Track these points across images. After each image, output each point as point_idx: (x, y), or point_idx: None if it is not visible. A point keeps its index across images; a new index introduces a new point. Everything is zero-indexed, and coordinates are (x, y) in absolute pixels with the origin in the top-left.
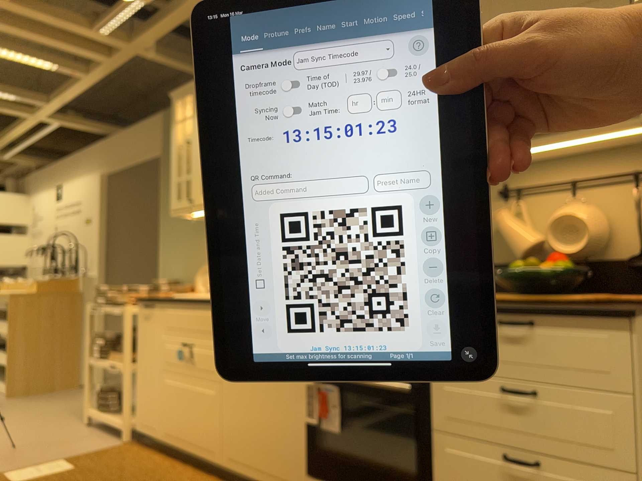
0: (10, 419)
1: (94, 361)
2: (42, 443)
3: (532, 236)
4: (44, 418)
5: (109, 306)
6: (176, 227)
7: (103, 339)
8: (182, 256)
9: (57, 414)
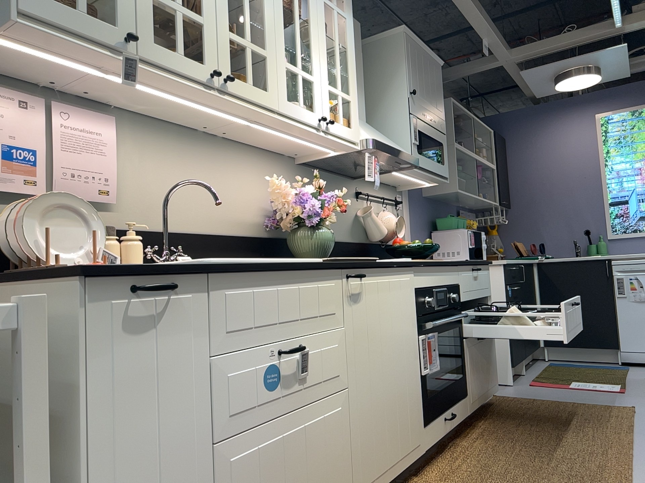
0: None
1: None
2: None
3: (387, 226)
4: None
5: None
6: None
7: None
8: None
9: None
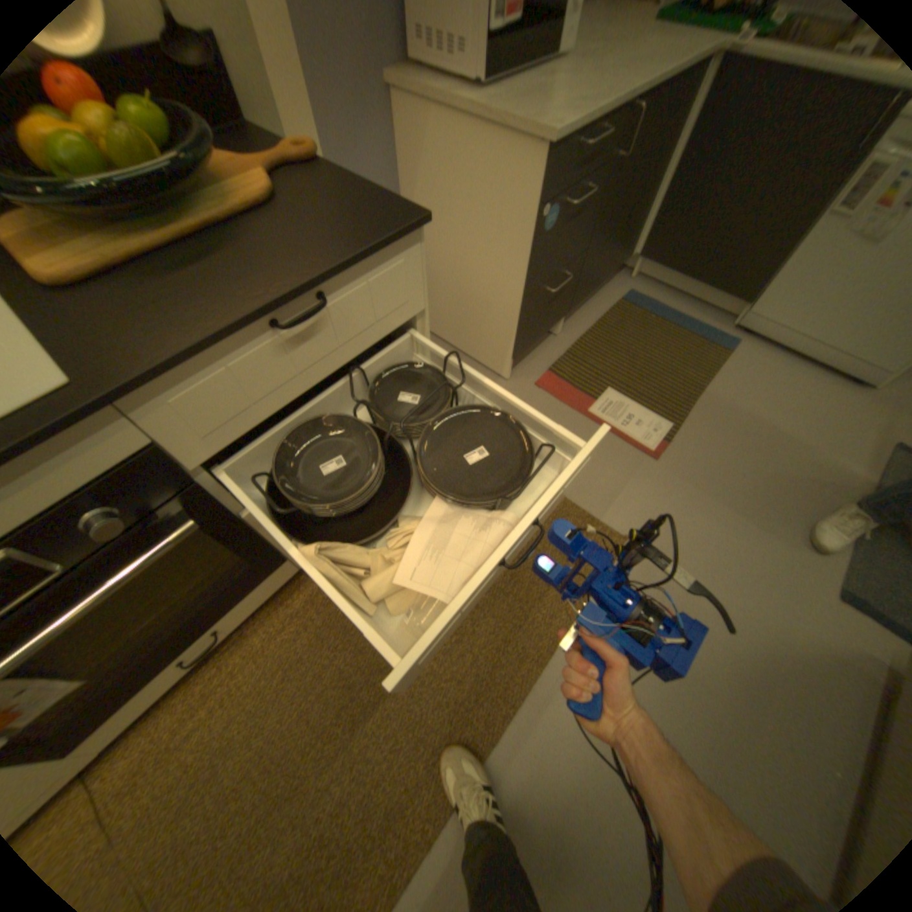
0: None
1: None
2: None
3: None
4: None
5: None
6: None
7: None
8: None
9: None
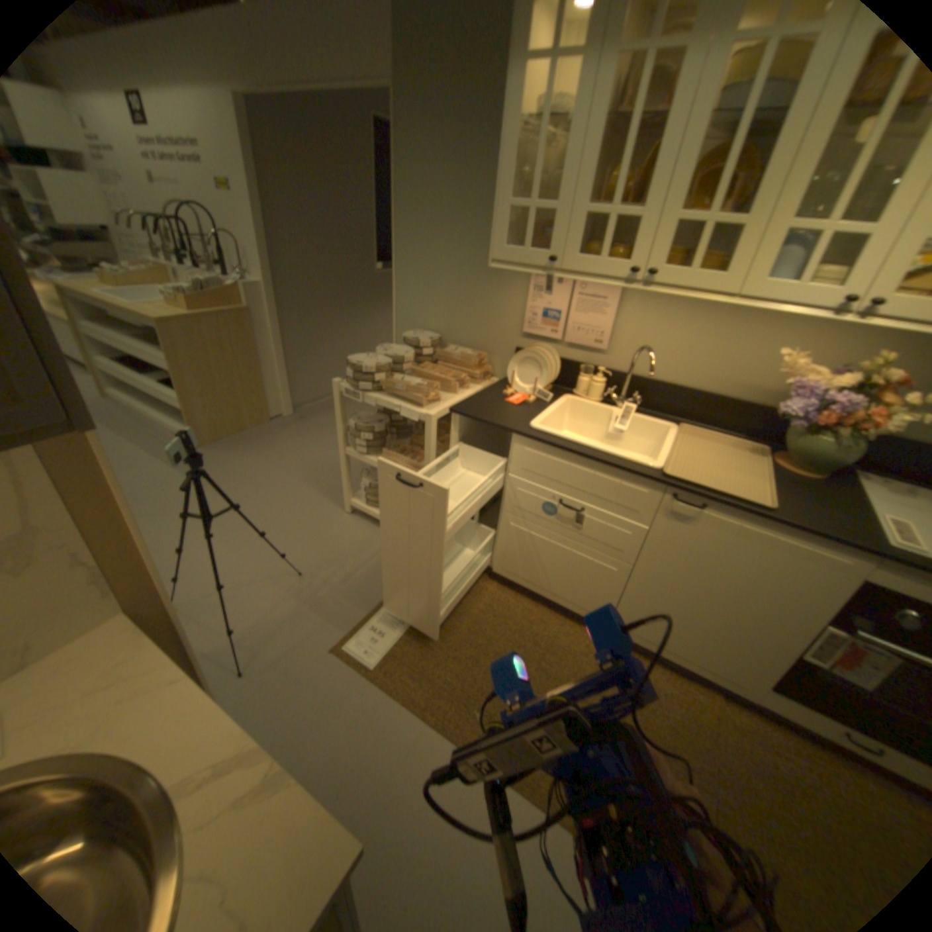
0: (241, 502)
1: (358, 457)
2: (328, 560)
3: None
4: (284, 499)
5: (377, 396)
6: (426, 251)
7: (368, 433)
8: (441, 303)
9: (294, 490)
